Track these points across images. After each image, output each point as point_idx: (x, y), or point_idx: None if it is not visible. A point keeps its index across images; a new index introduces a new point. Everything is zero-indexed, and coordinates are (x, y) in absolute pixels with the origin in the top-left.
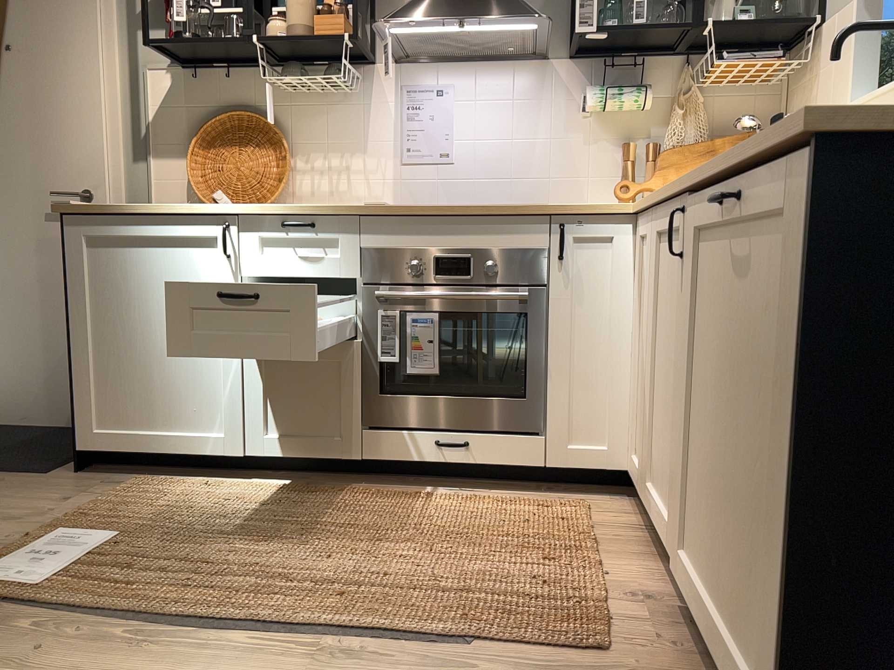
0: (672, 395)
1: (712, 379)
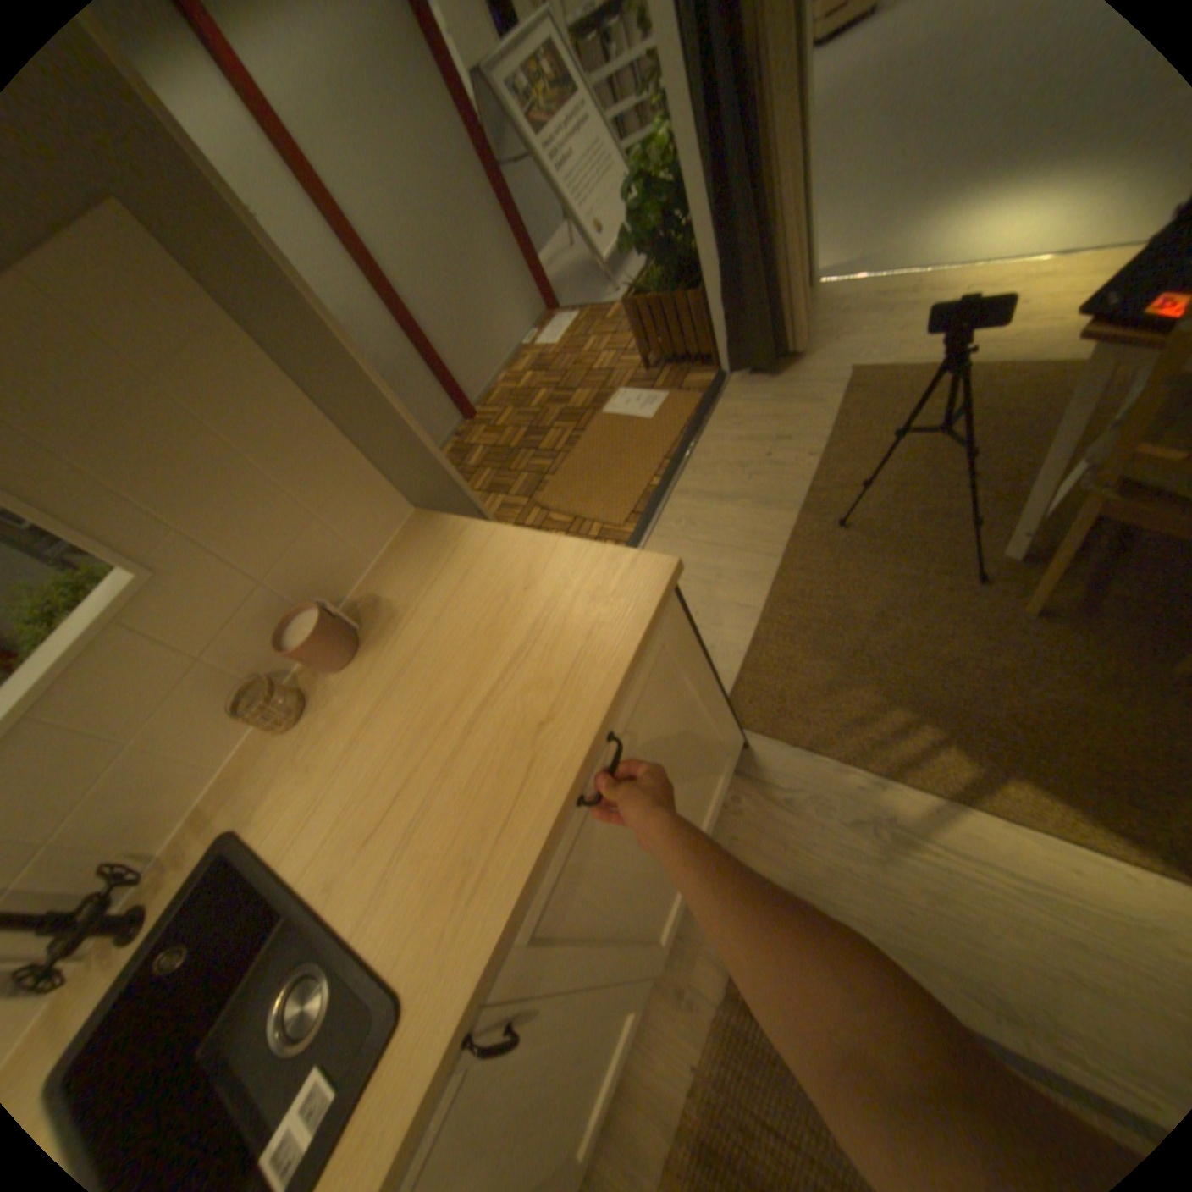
0: (551, 1102)
1: (618, 897)
